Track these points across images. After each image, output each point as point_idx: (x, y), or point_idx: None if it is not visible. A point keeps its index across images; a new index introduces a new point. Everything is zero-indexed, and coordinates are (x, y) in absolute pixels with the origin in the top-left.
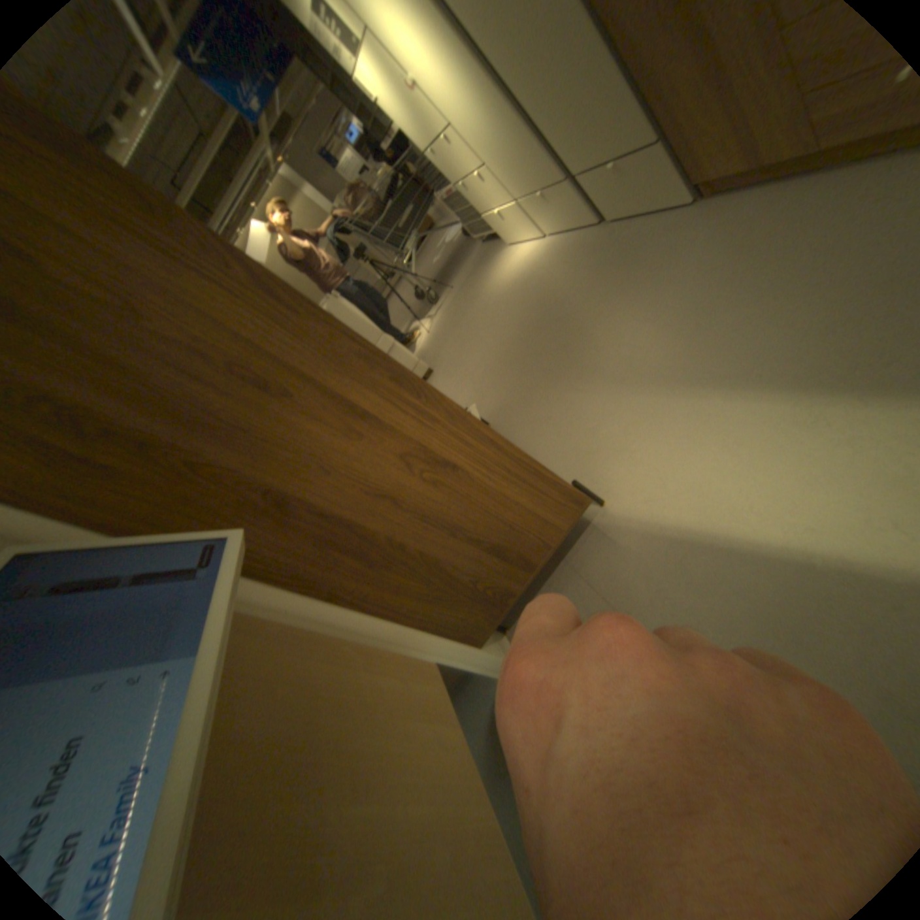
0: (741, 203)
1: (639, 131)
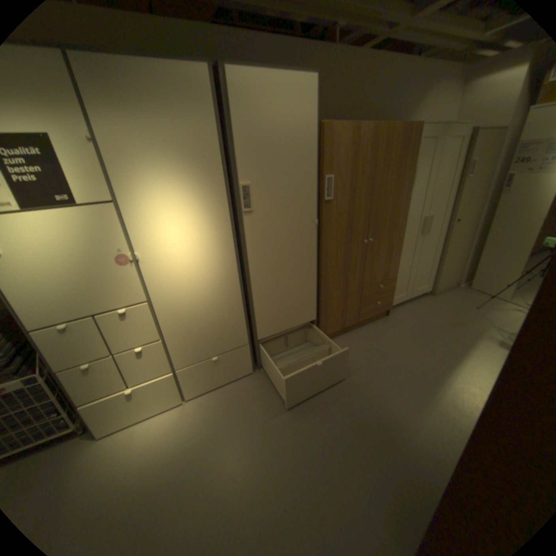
0: (339, 342)
1: (310, 316)
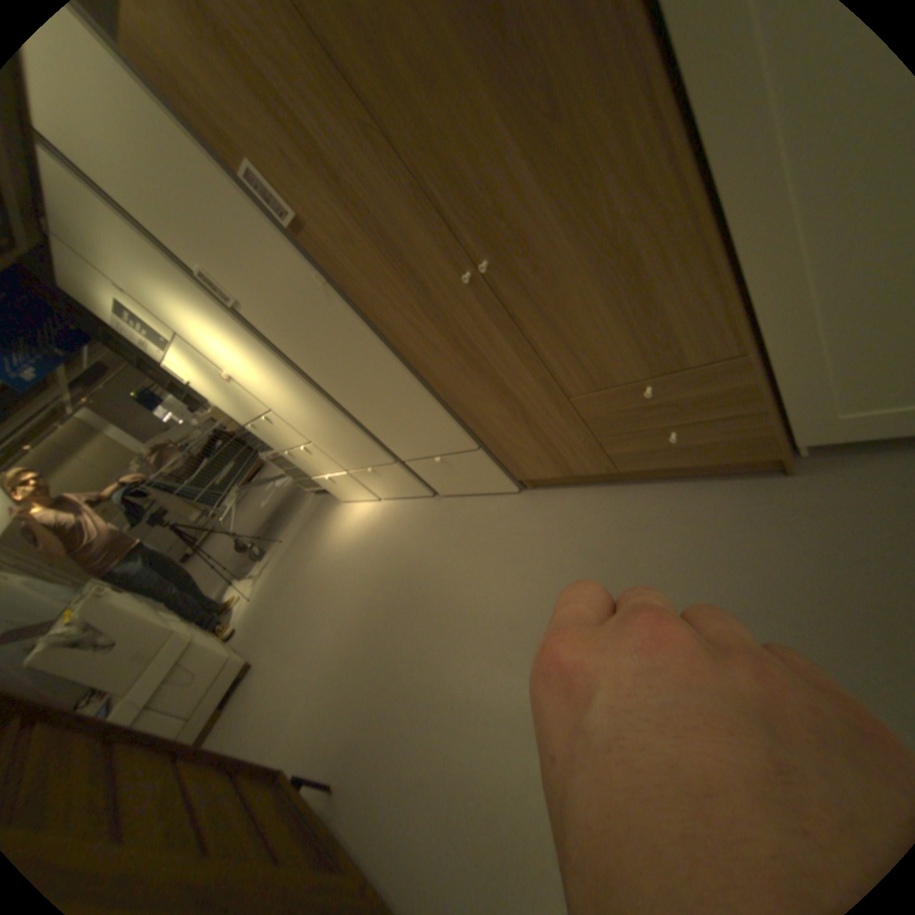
0: (563, 500)
1: (459, 440)
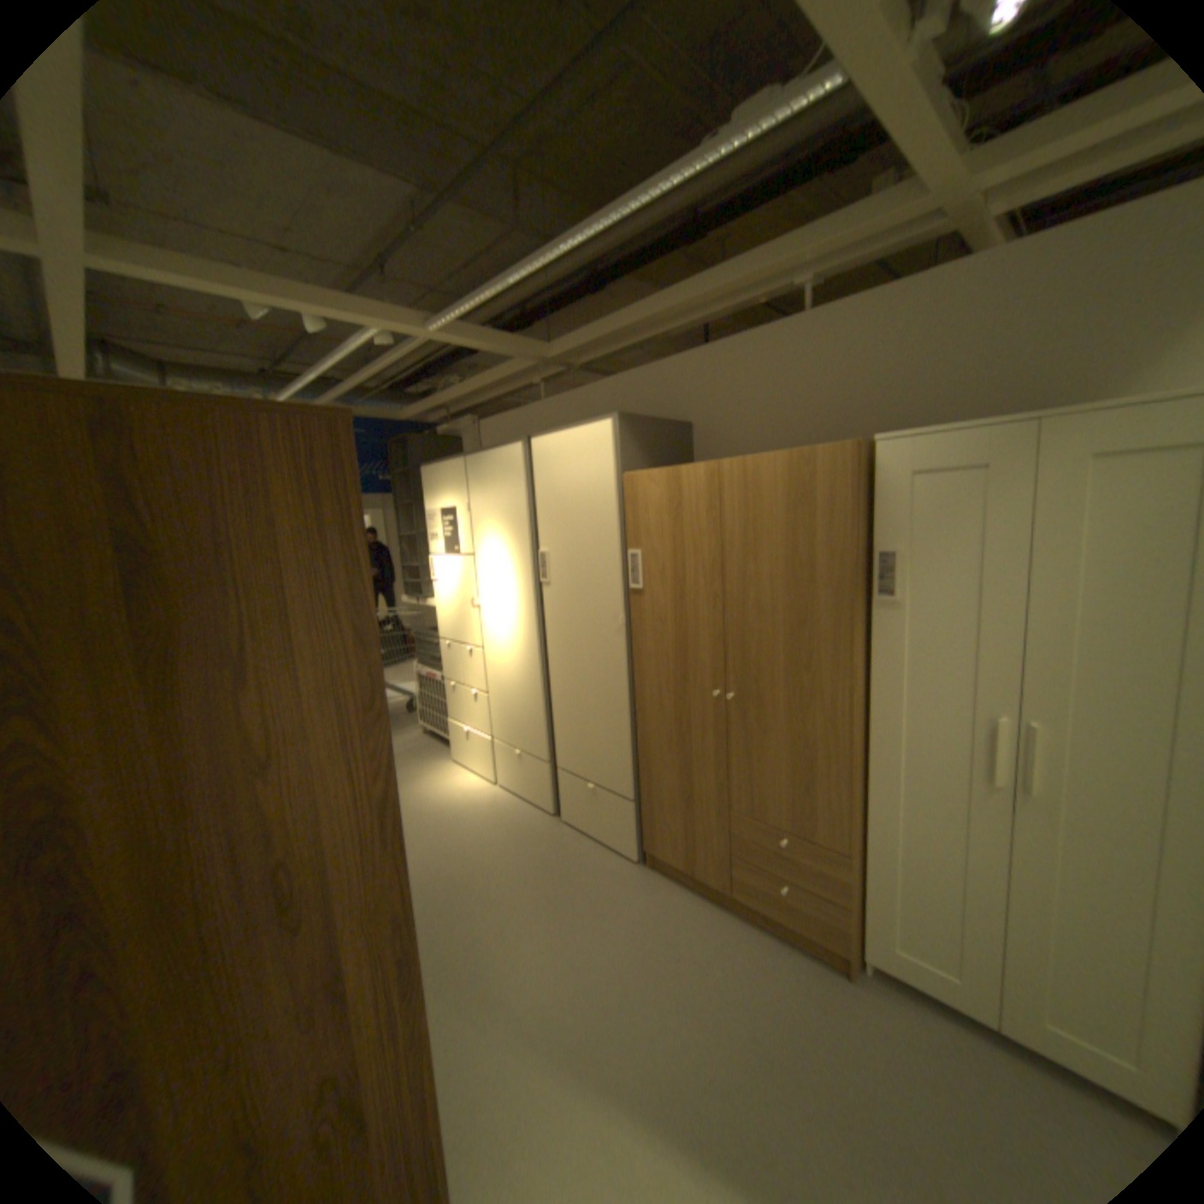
0: (671, 895)
1: (622, 785)
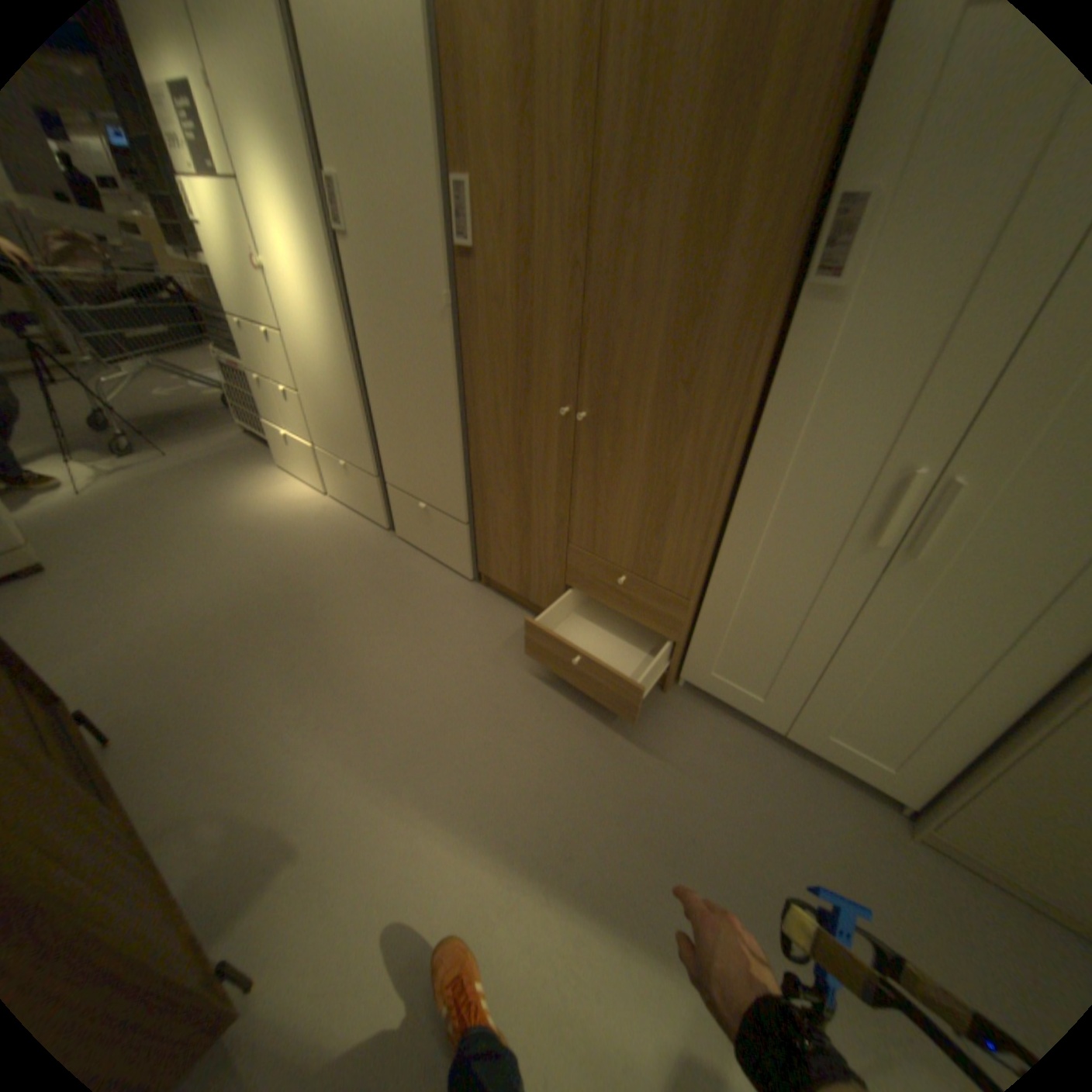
0: (504, 612)
1: (456, 507)
